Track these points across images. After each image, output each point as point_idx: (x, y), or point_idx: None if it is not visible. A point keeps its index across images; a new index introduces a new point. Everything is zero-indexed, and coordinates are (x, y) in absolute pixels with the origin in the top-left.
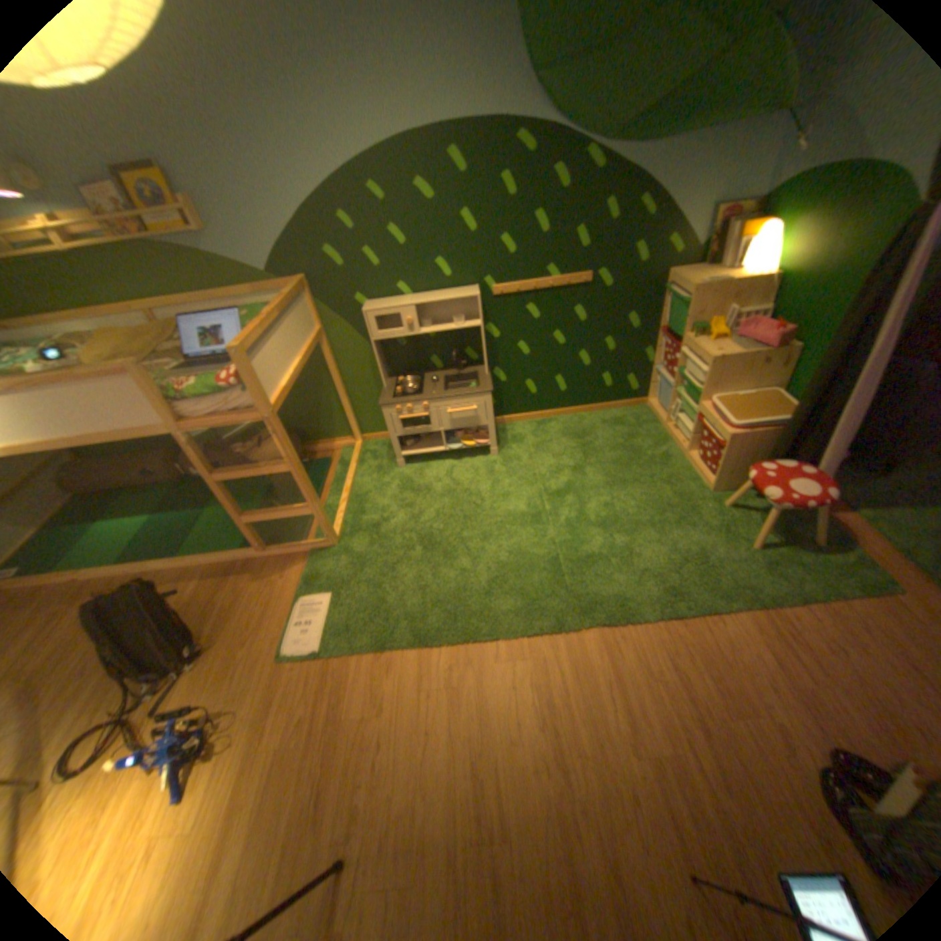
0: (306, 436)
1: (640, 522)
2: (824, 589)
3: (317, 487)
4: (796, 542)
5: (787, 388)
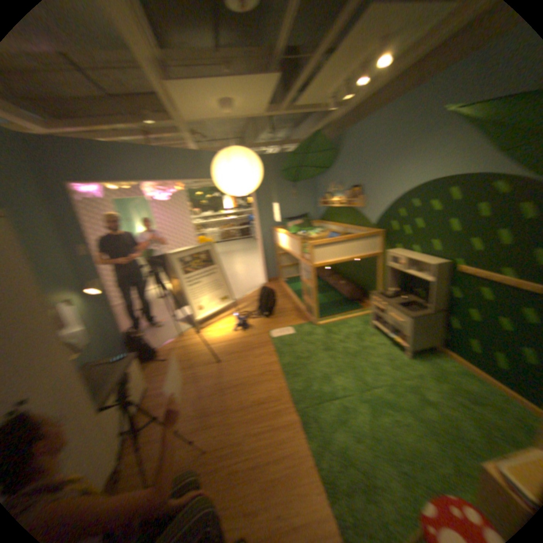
0: (368, 295)
1: (393, 447)
2: None
3: (344, 311)
4: None
5: None
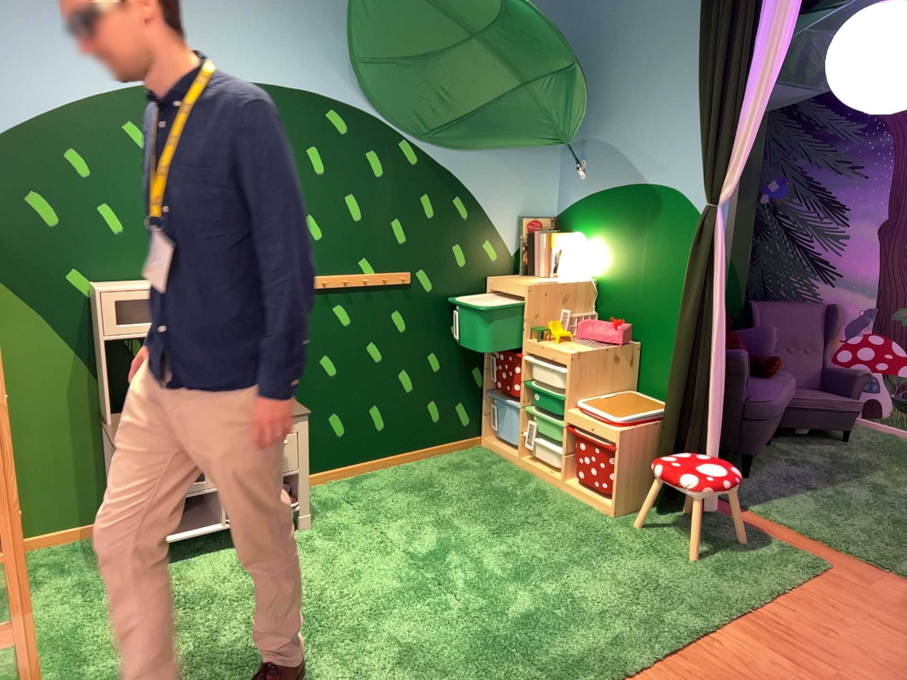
0: None
1: (560, 562)
2: (775, 578)
3: None
4: (722, 544)
5: (638, 391)
